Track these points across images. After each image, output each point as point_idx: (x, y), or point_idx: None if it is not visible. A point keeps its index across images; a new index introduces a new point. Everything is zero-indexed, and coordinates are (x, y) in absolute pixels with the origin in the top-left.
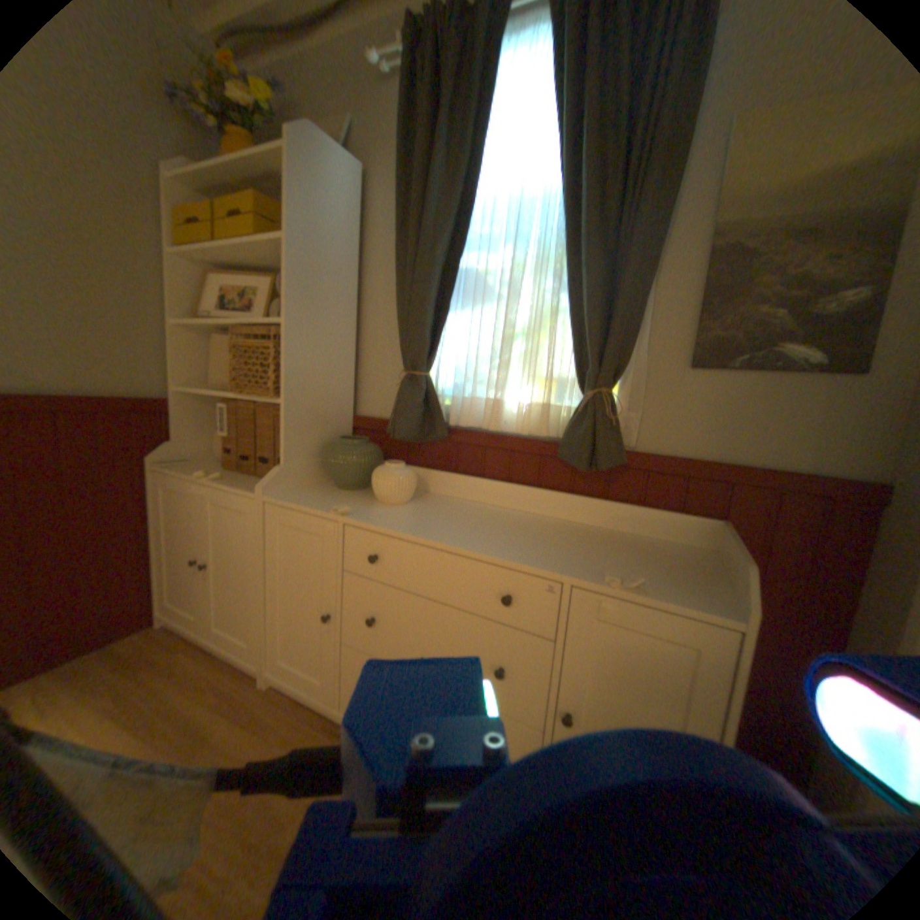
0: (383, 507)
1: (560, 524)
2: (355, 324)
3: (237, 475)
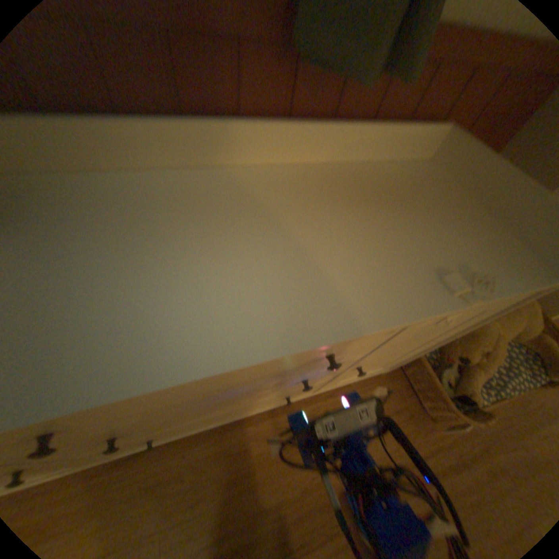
0: None
1: (289, 175)
2: None
3: None
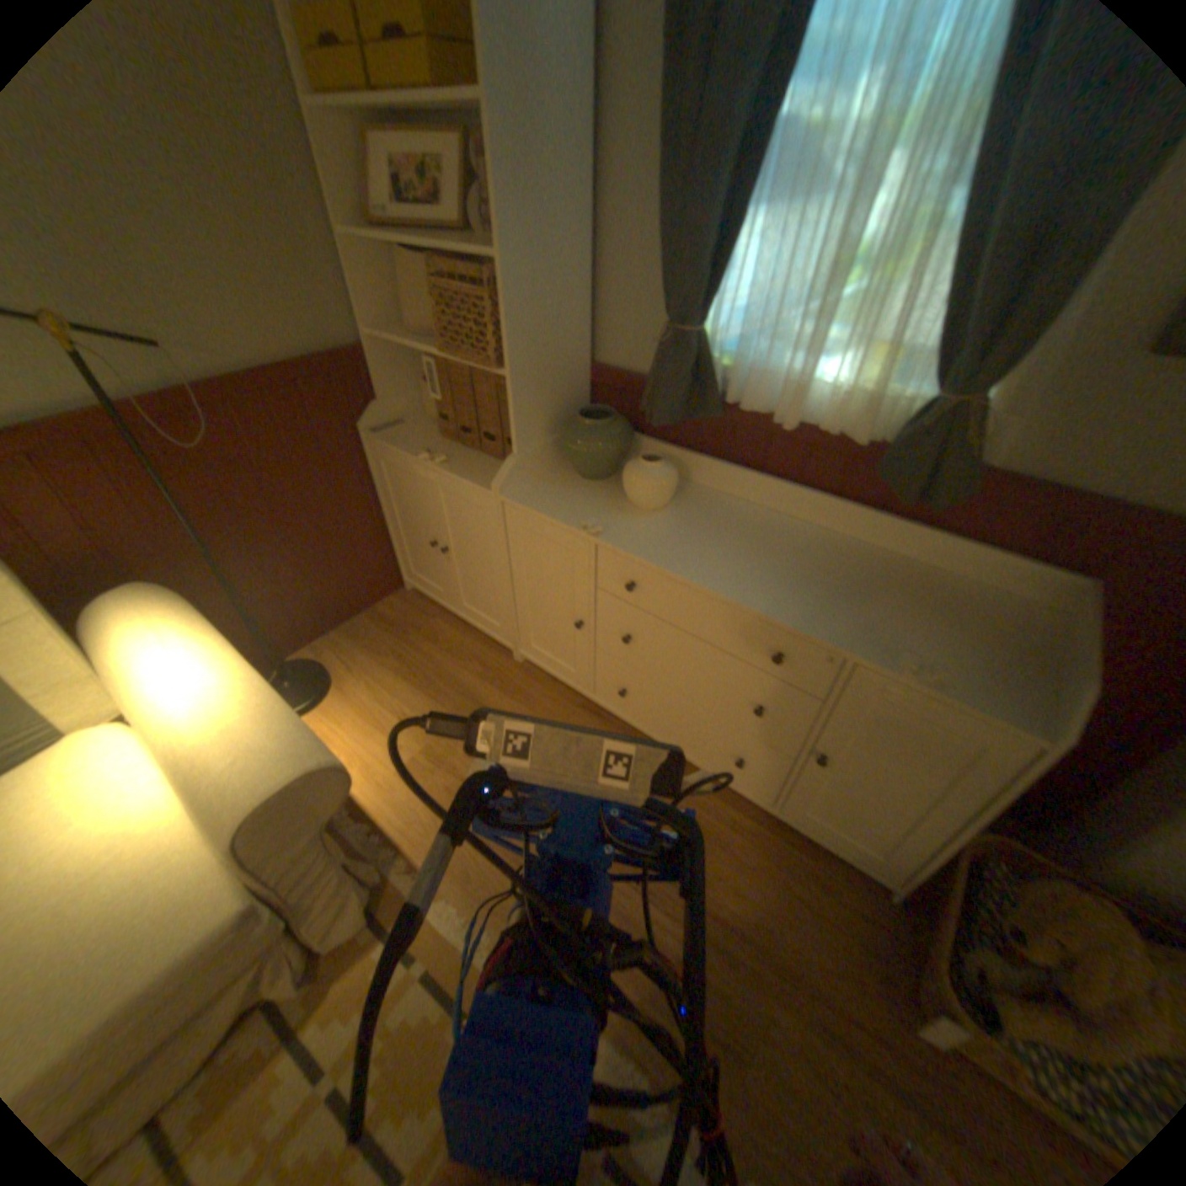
0: (637, 517)
1: (857, 550)
2: (590, 220)
3: (461, 452)
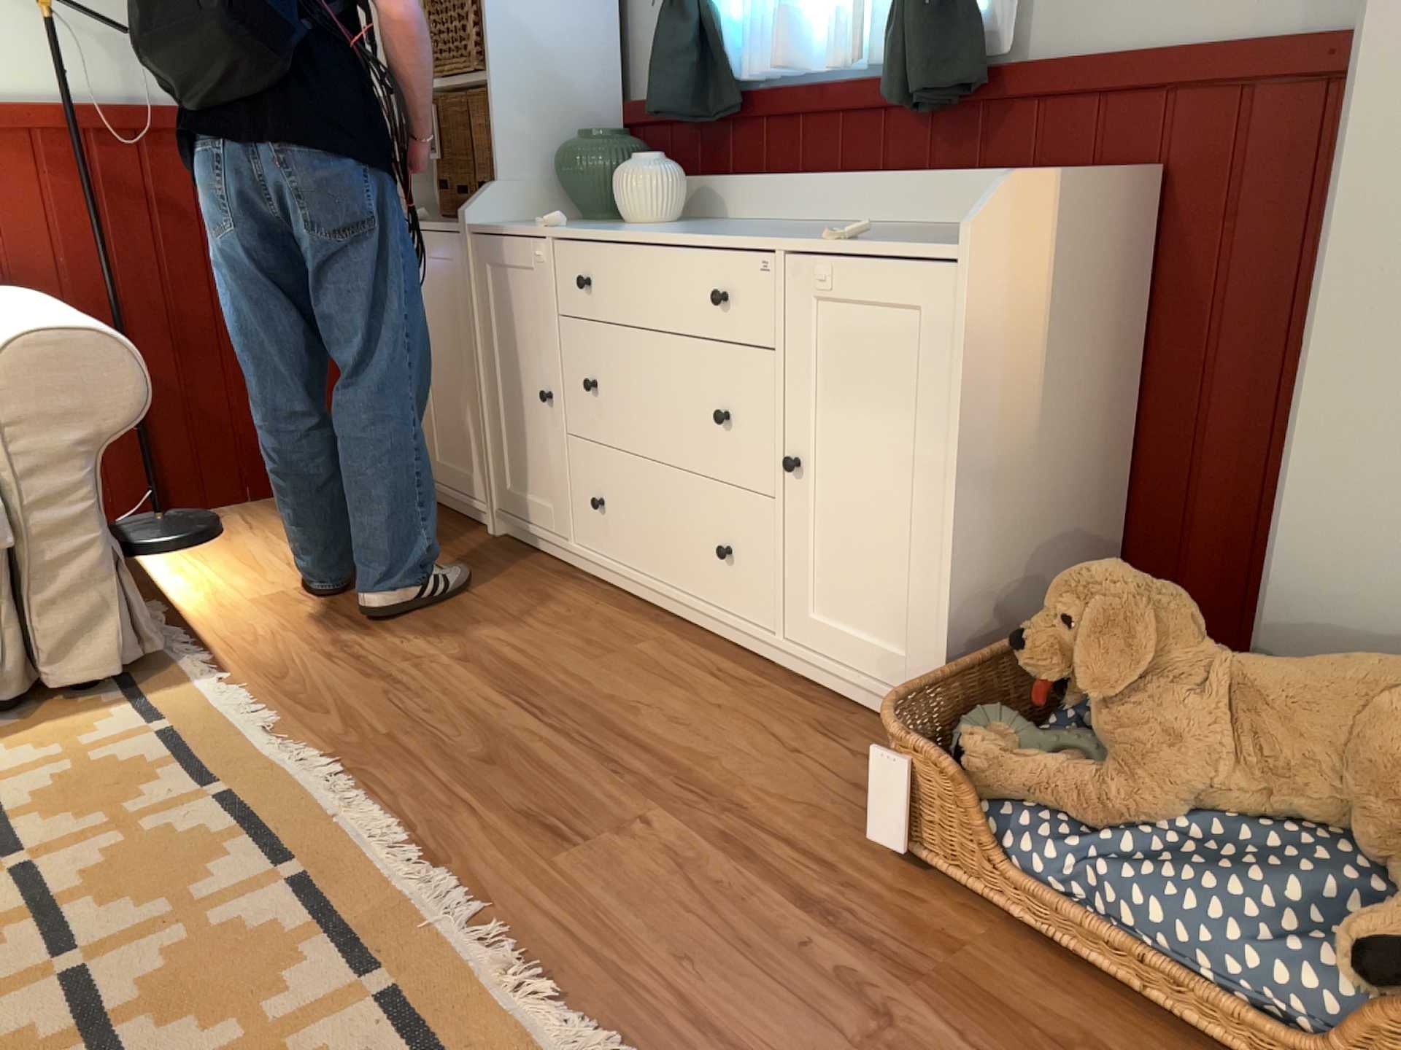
0: (619, 227)
1: (888, 227)
2: None
3: (452, 223)
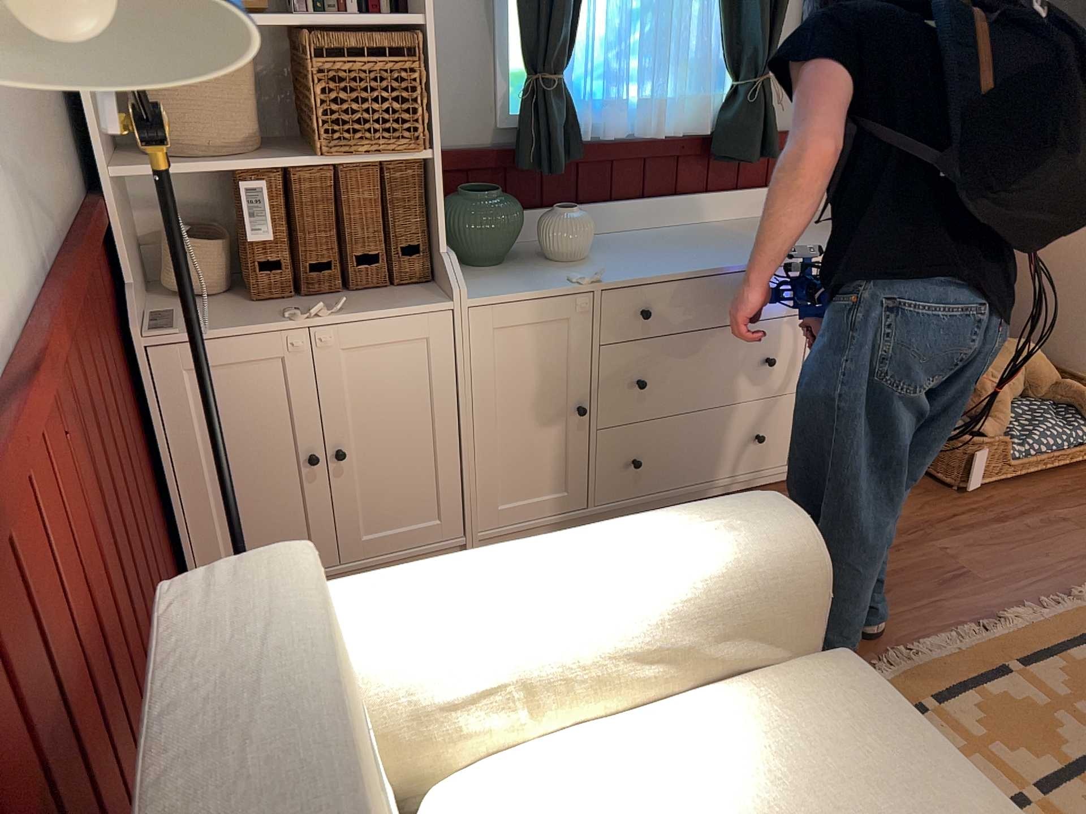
0: (585, 265)
1: (716, 227)
2: None
3: (319, 301)
